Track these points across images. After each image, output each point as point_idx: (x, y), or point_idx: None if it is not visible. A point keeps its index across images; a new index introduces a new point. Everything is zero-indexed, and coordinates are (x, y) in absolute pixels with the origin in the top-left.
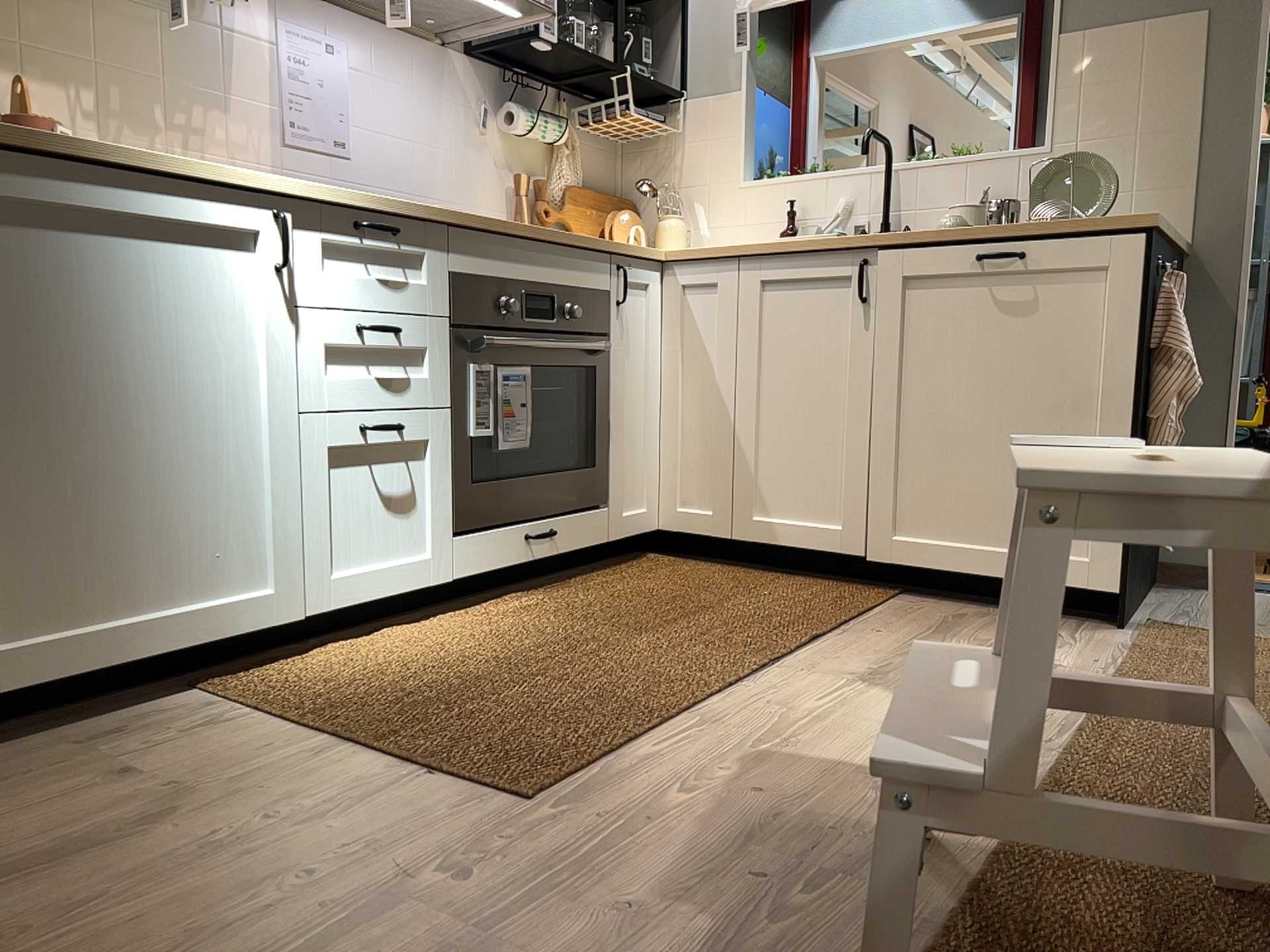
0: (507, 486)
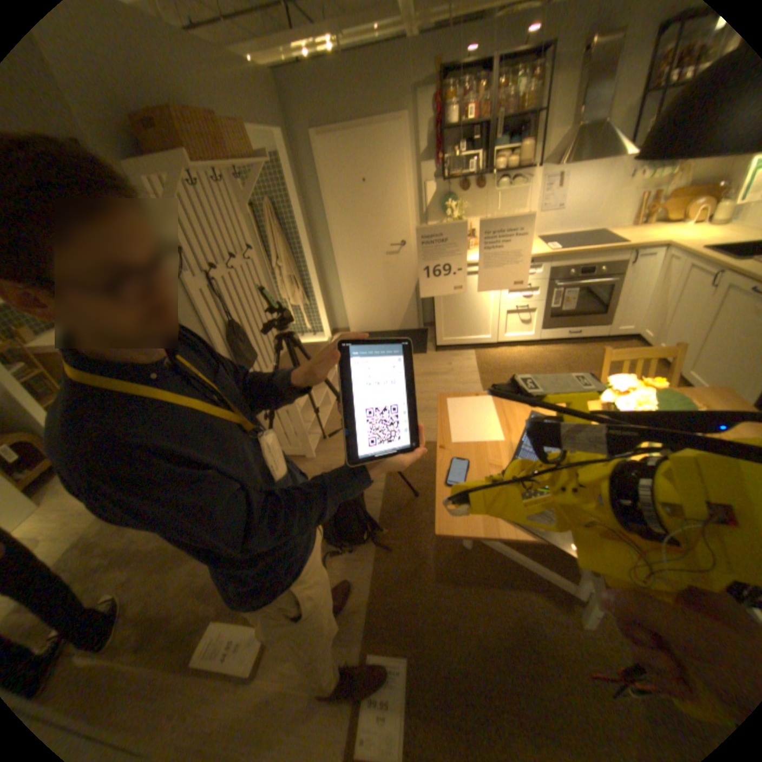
0: (564, 320)
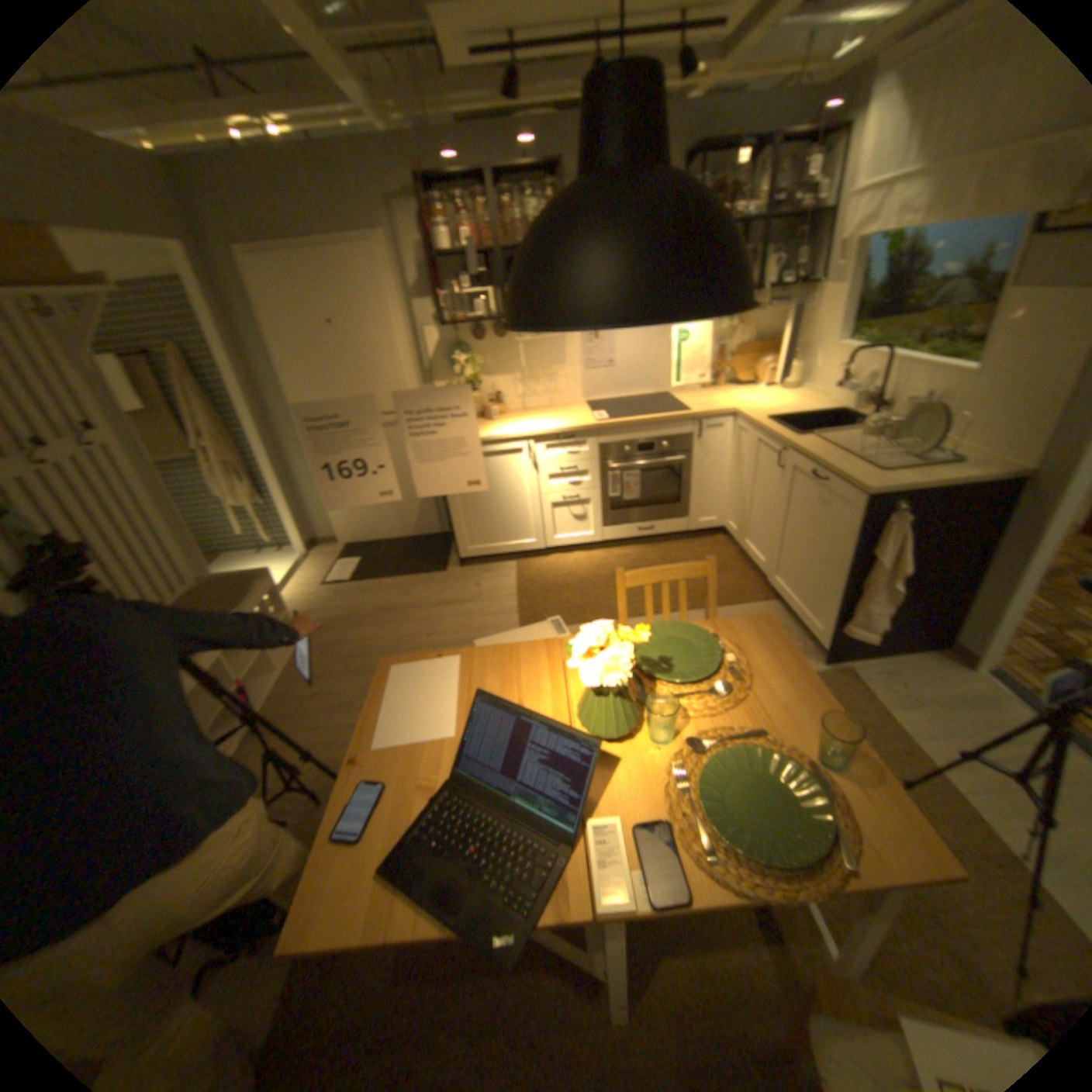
0: (628, 512)
